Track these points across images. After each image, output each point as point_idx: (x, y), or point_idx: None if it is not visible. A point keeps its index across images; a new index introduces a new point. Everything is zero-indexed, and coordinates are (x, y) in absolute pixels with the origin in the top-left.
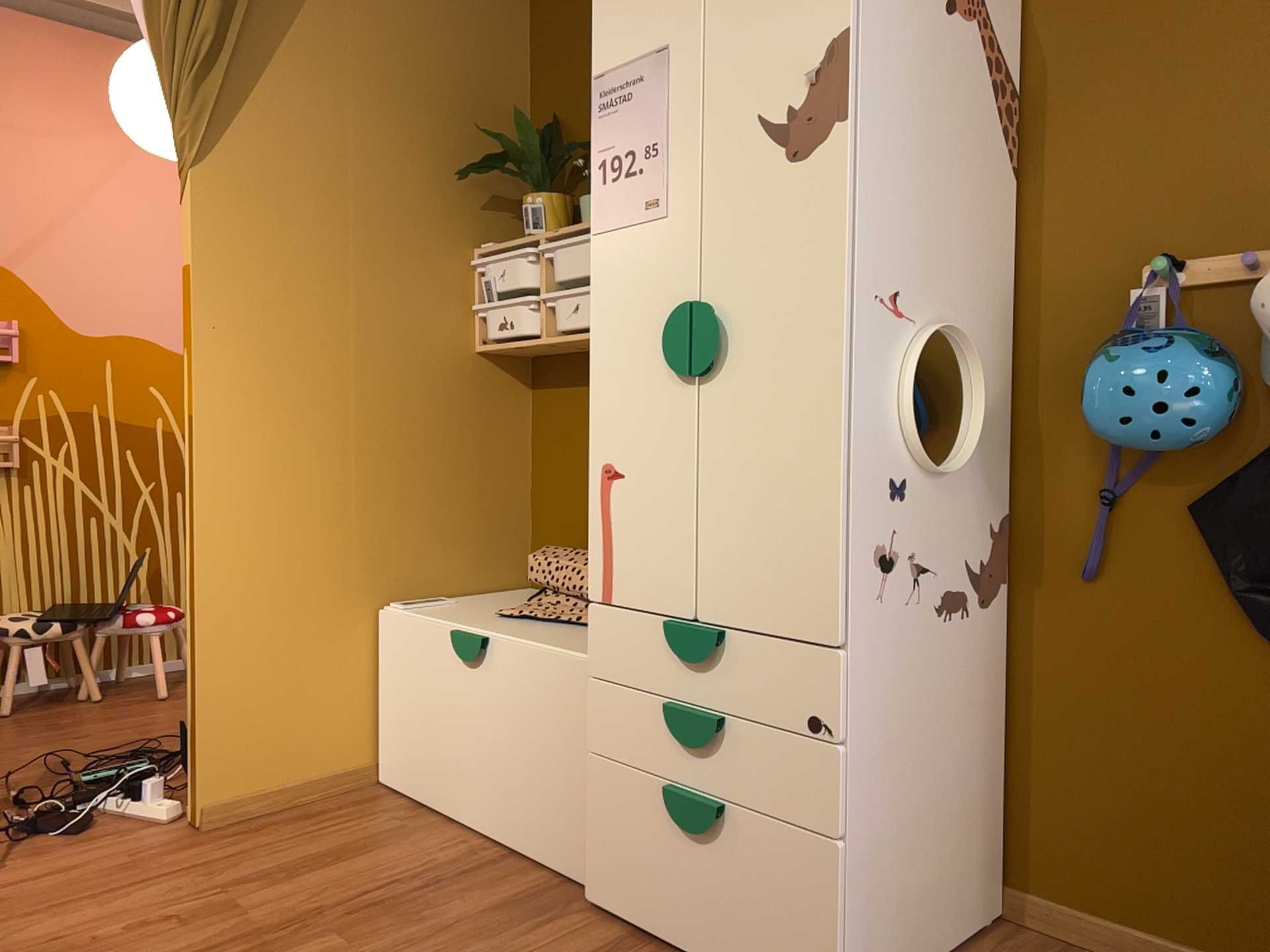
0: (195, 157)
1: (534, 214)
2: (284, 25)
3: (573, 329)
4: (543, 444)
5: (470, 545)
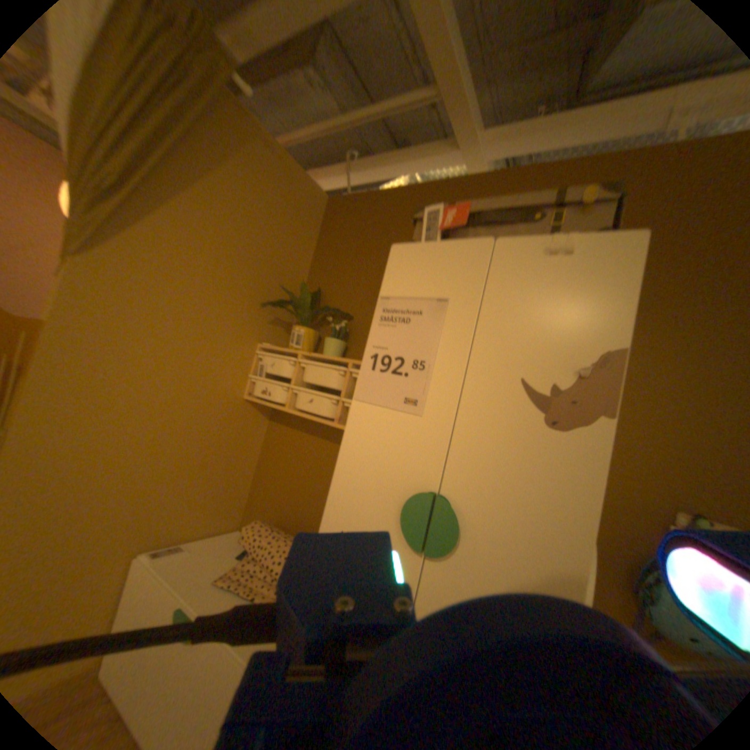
0: (77, 252)
1: (299, 339)
2: (176, 192)
3: (308, 414)
4: (270, 455)
5: (212, 510)
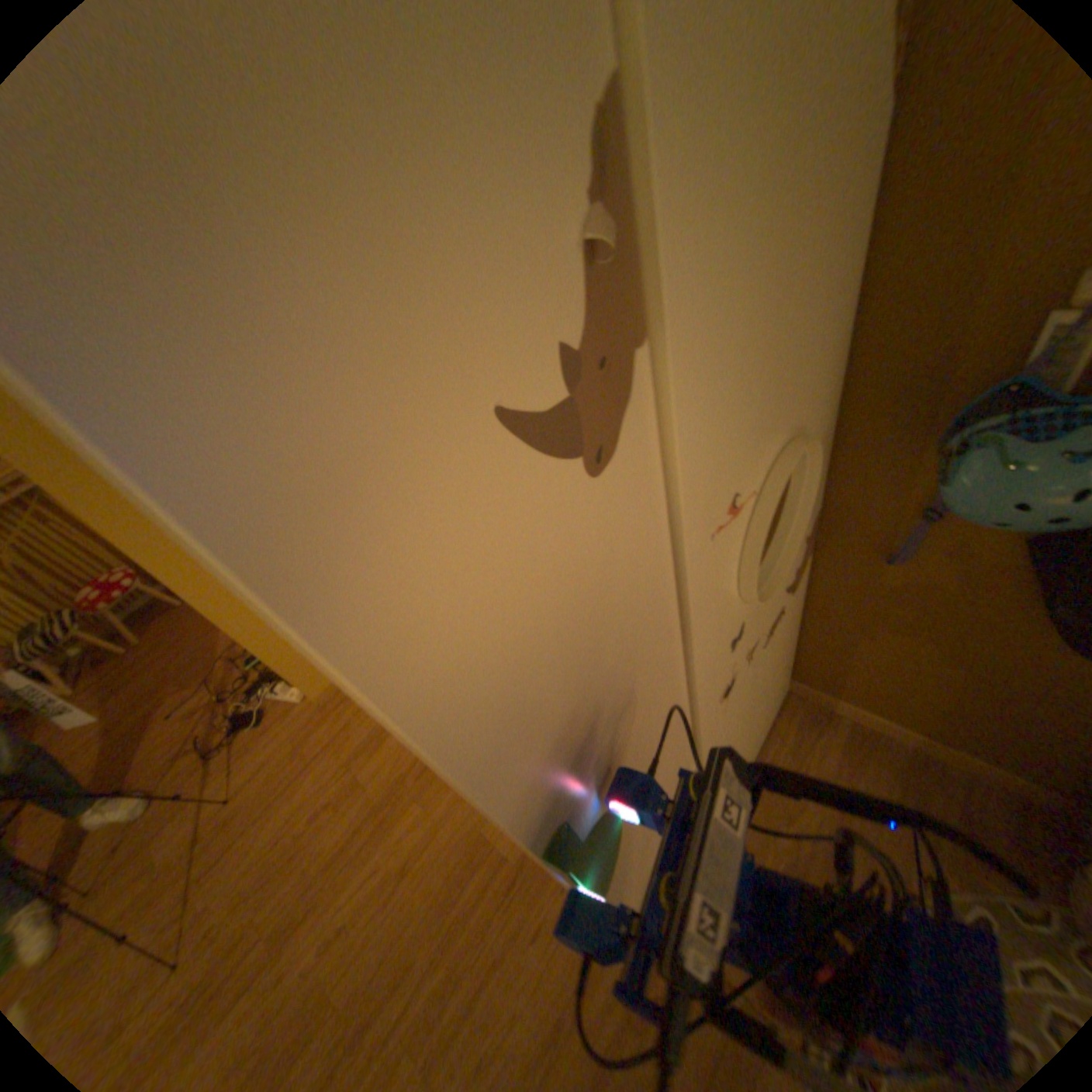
0: None
1: None
2: None
3: None
4: None
5: None
